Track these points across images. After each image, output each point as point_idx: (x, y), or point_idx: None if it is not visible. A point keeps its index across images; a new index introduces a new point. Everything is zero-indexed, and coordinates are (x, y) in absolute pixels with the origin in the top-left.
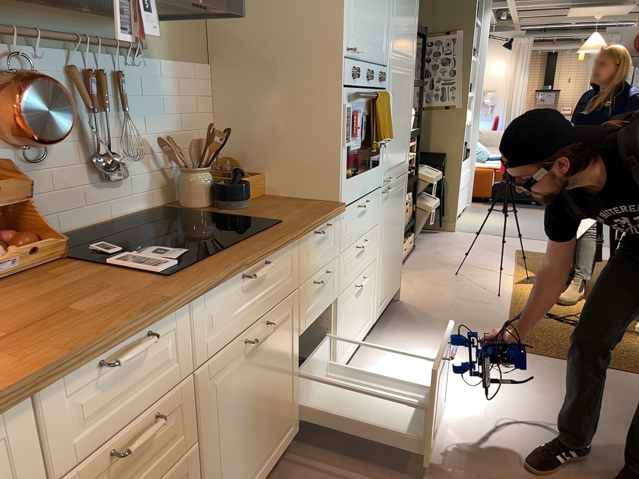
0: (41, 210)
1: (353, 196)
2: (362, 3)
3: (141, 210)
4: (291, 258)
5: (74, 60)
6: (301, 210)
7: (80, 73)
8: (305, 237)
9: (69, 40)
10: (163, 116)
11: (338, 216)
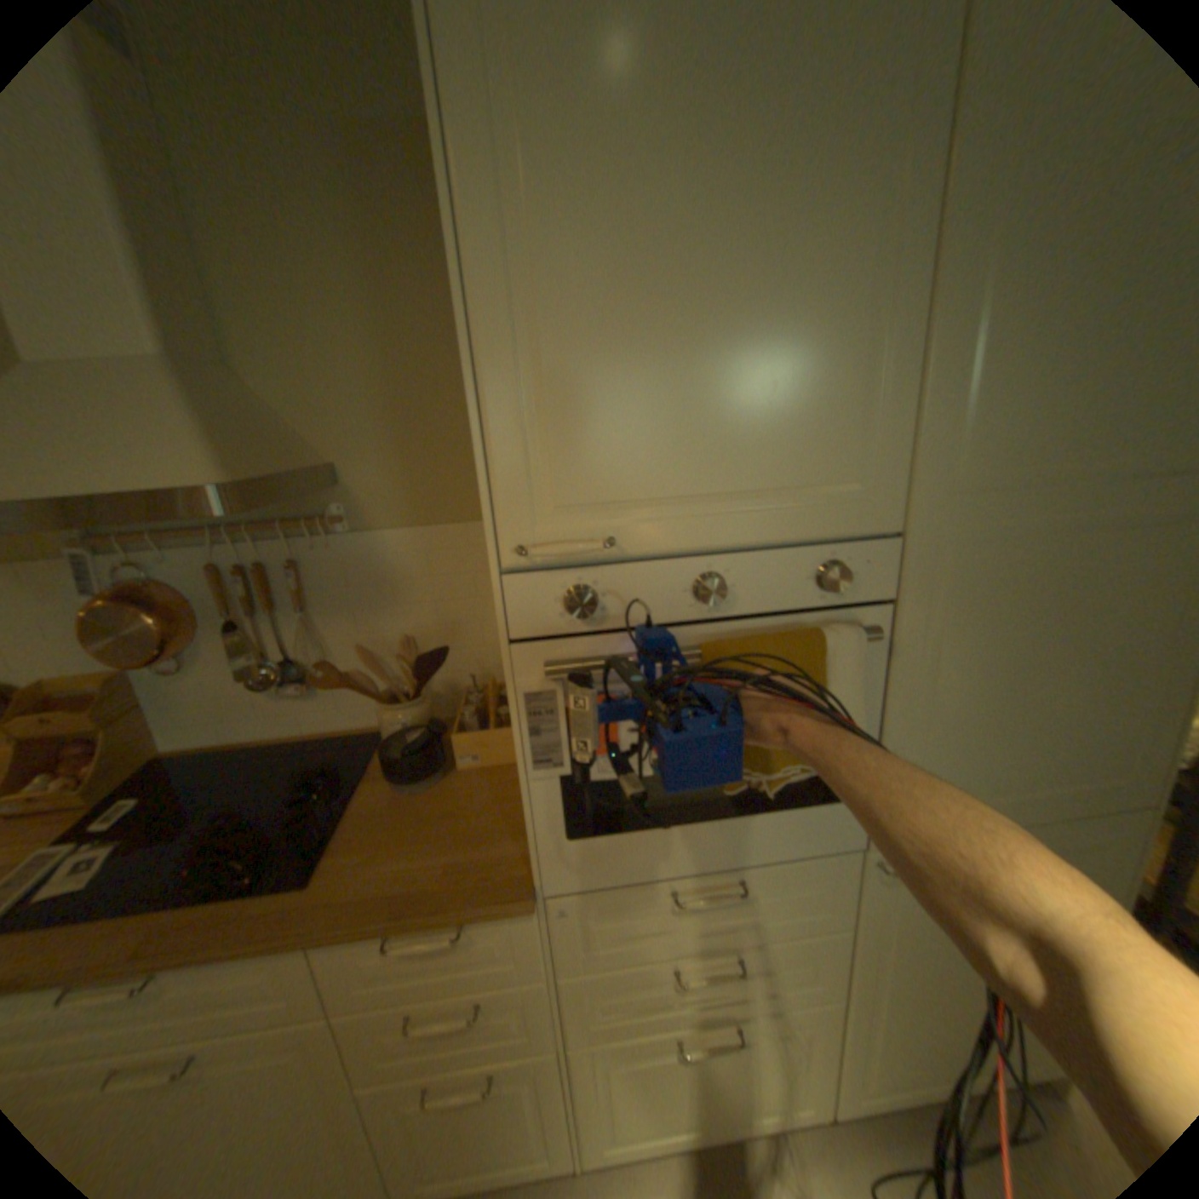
0: (187, 721)
1: (629, 876)
2: (619, 386)
3: (350, 730)
4: (273, 975)
5: (207, 556)
6: (417, 868)
7: (206, 573)
8: (333, 947)
9: (186, 535)
10: (388, 608)
11: (538, 910)
